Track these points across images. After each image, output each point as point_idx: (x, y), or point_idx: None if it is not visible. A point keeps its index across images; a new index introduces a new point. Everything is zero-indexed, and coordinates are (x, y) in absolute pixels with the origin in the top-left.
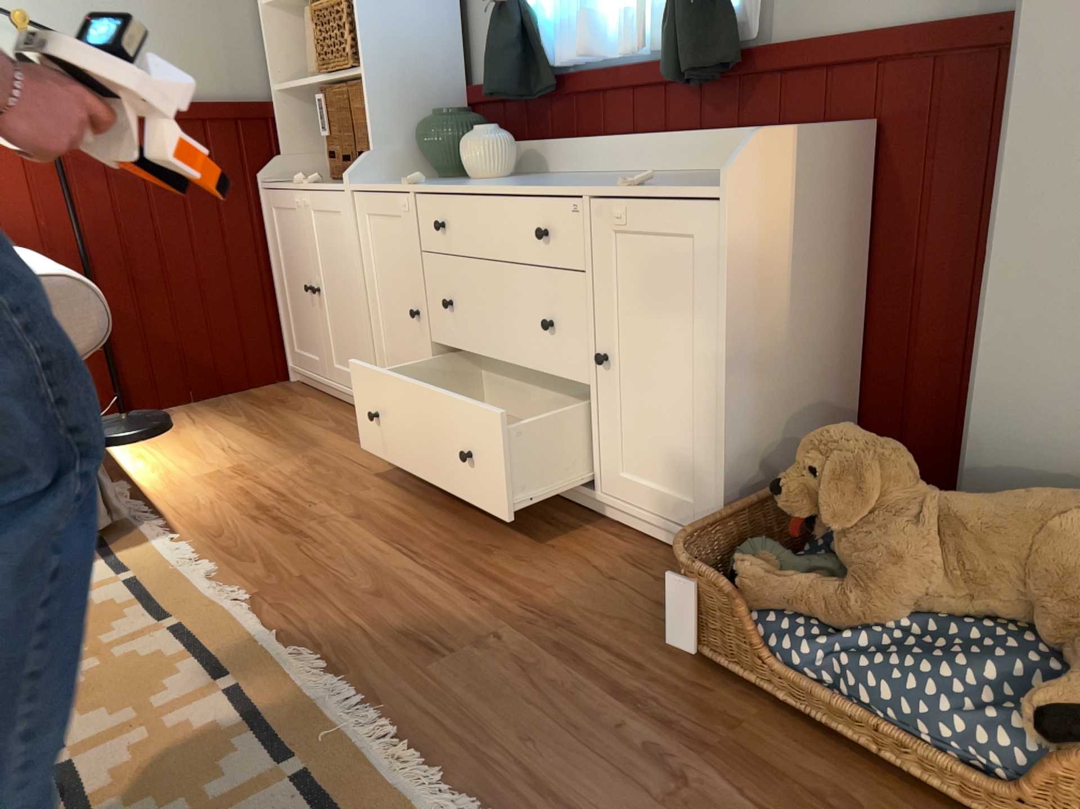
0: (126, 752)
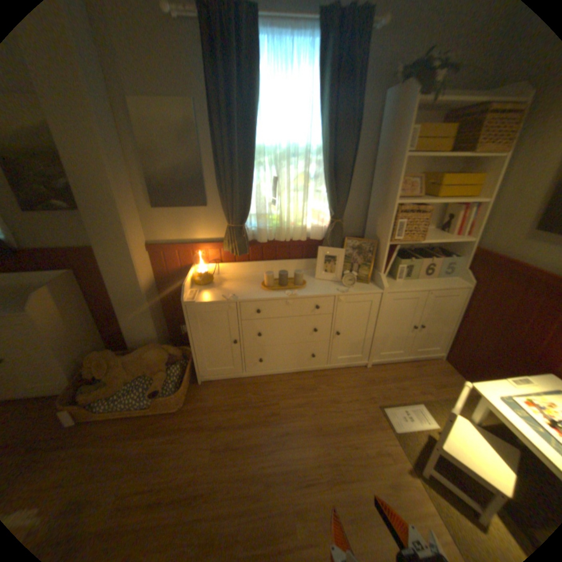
0: None
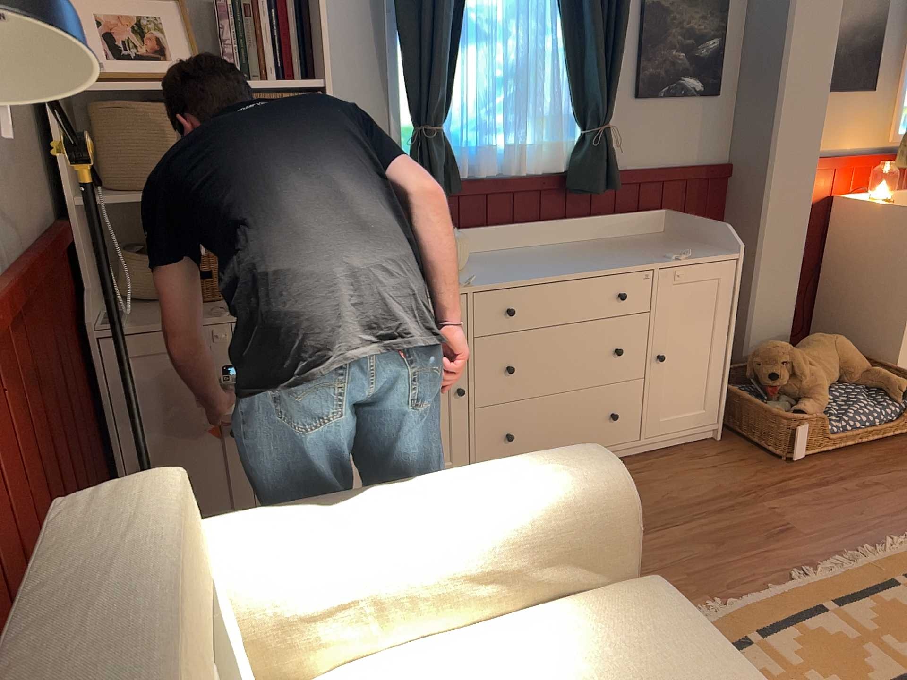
0: (906, 646)
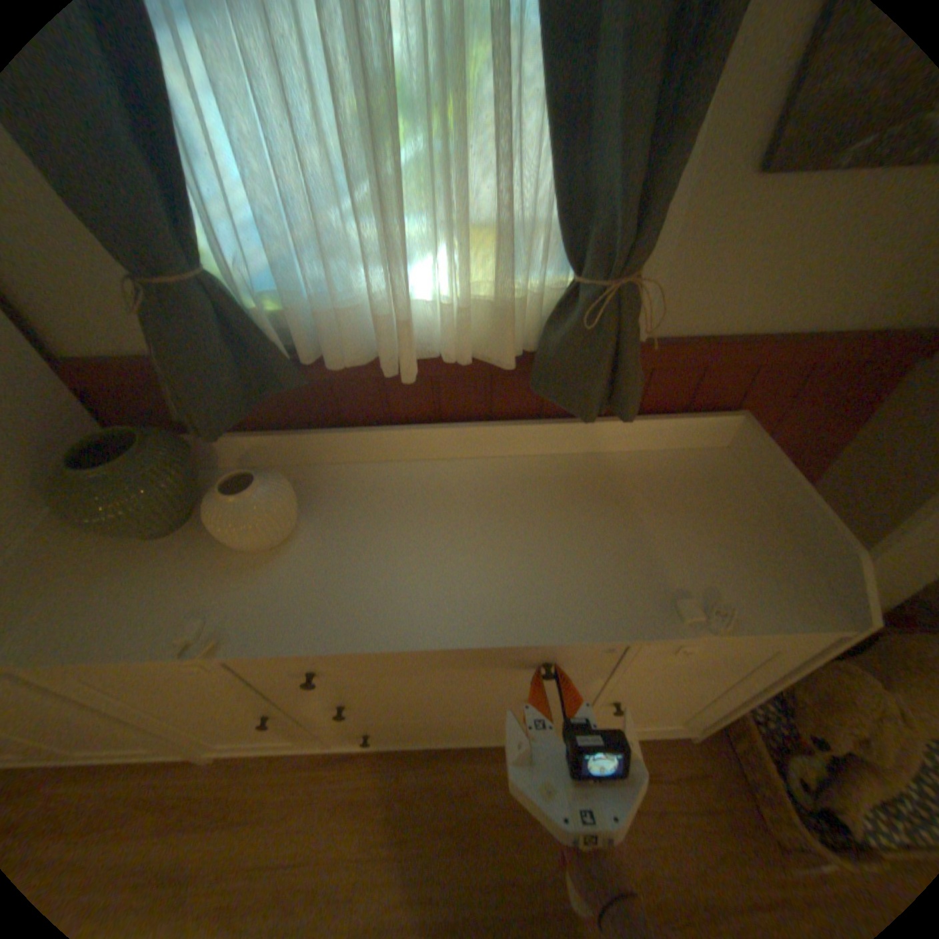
0: None
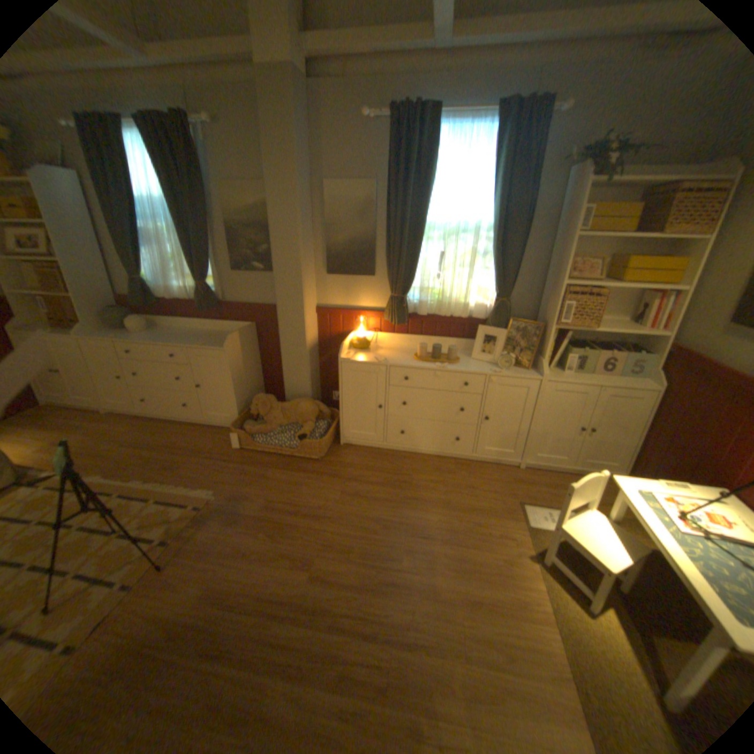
0: (97, 520)
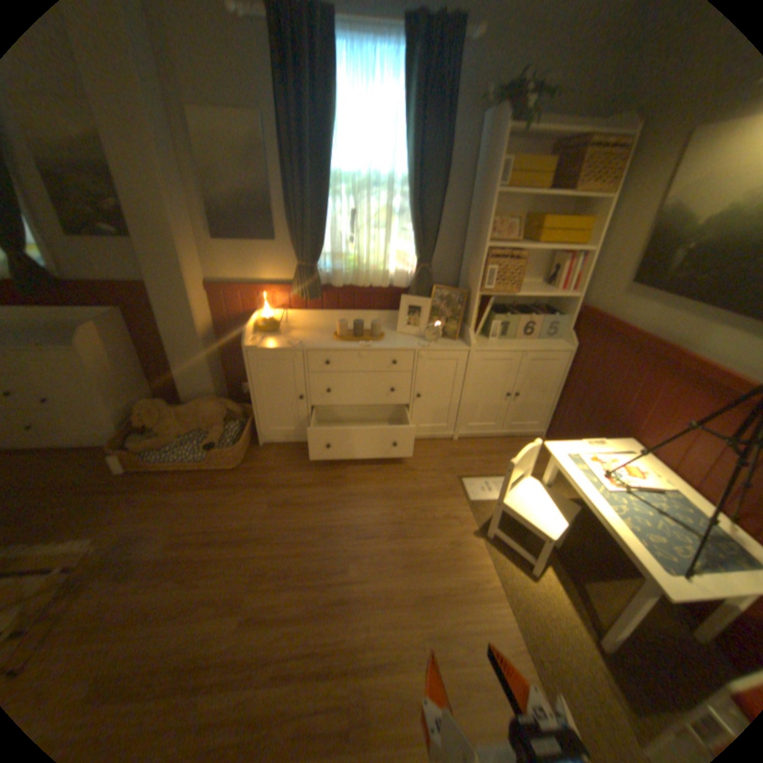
0: None
